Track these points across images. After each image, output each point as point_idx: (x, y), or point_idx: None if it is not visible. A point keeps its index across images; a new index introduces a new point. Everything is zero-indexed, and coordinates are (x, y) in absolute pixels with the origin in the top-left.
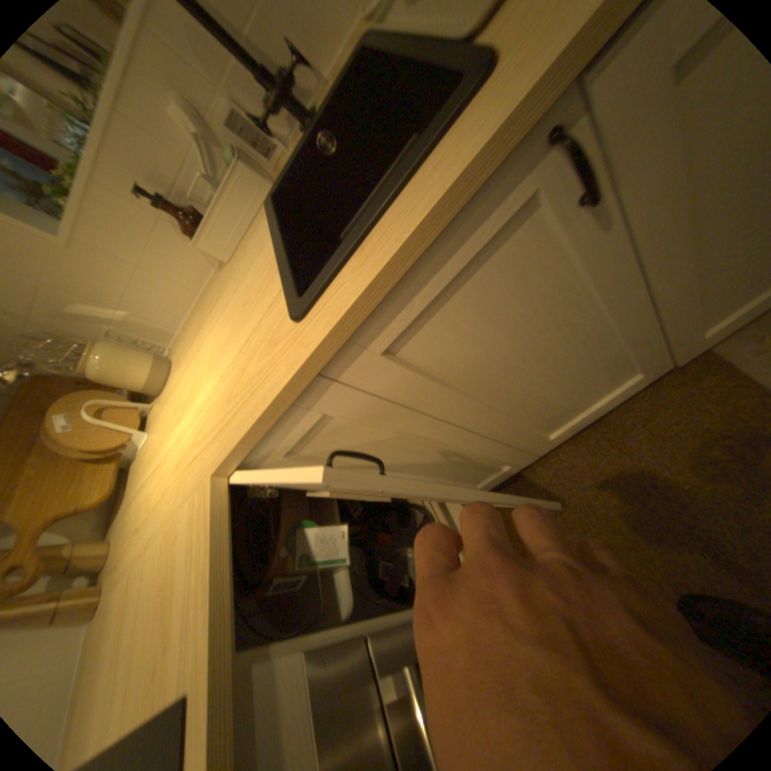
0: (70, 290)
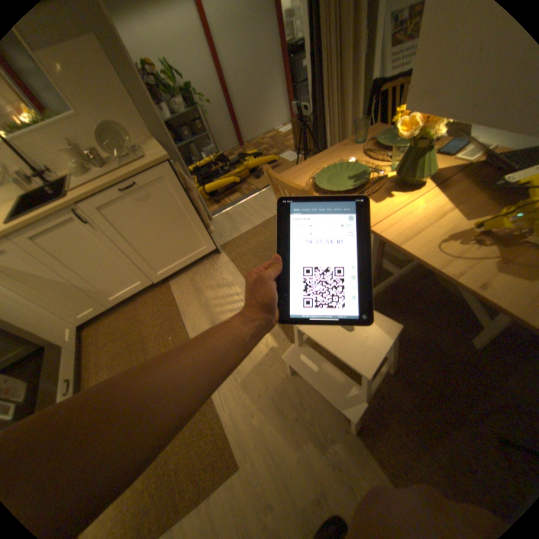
0: None
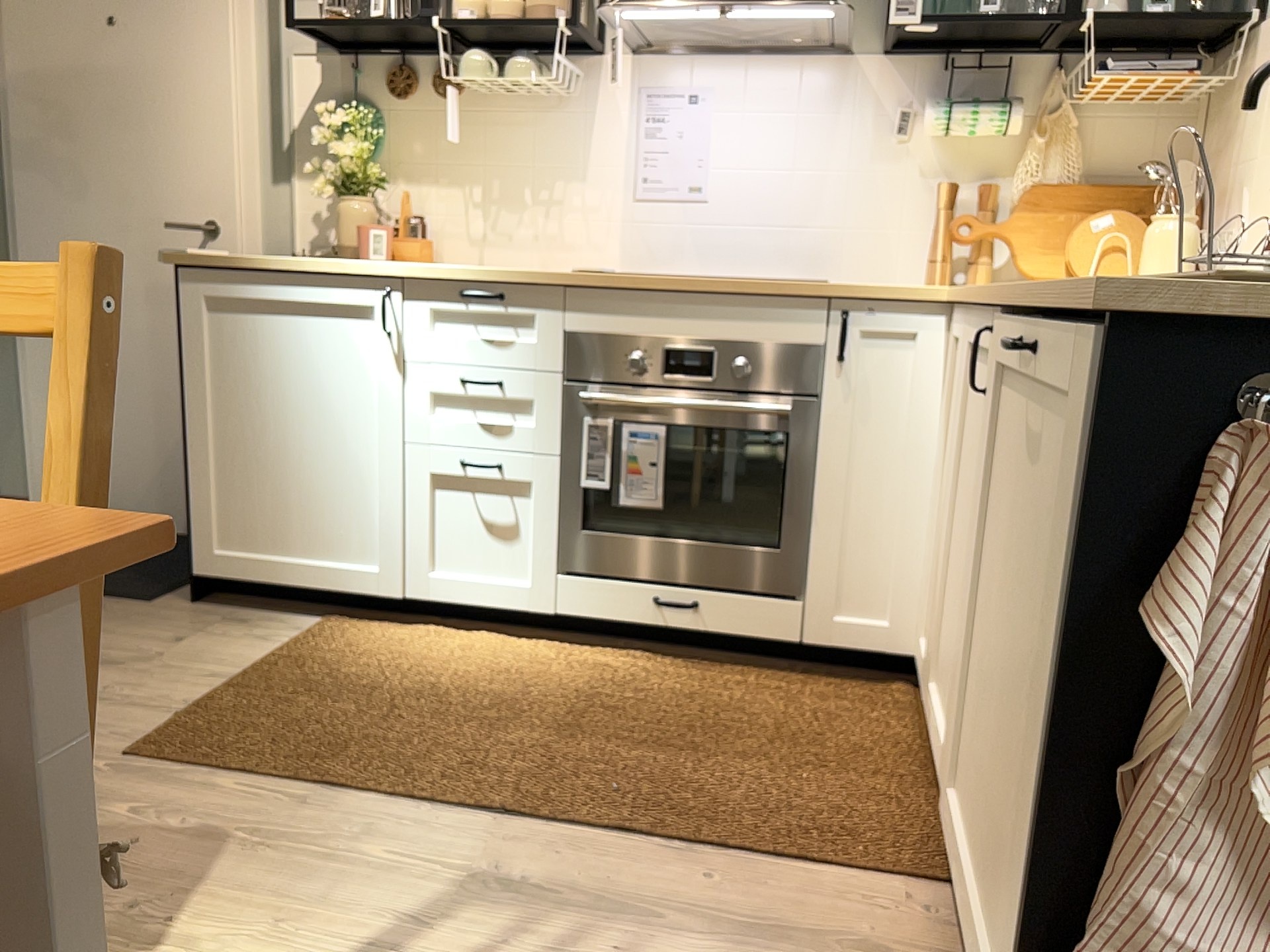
0: (1251, 180)
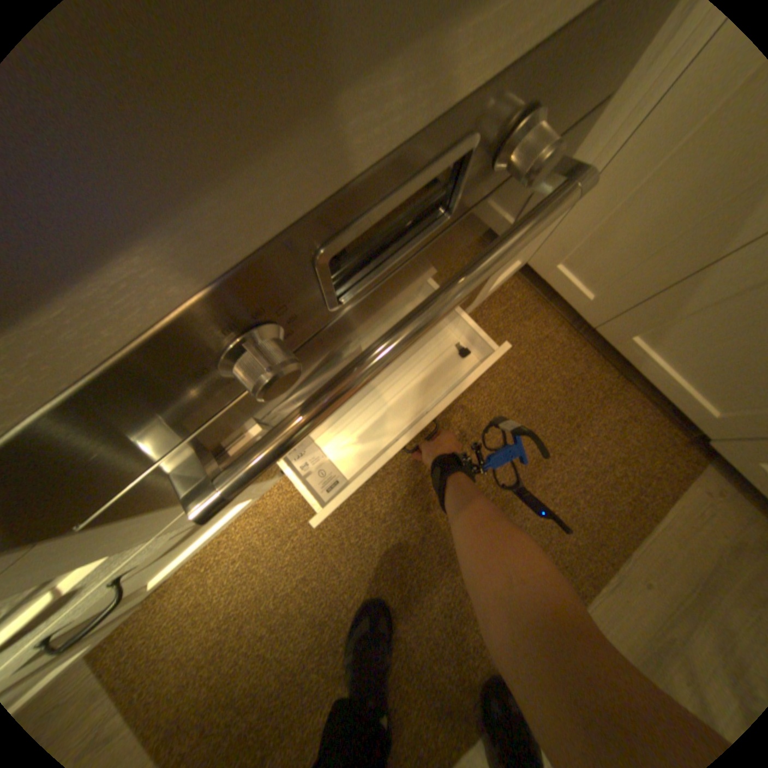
0: None
